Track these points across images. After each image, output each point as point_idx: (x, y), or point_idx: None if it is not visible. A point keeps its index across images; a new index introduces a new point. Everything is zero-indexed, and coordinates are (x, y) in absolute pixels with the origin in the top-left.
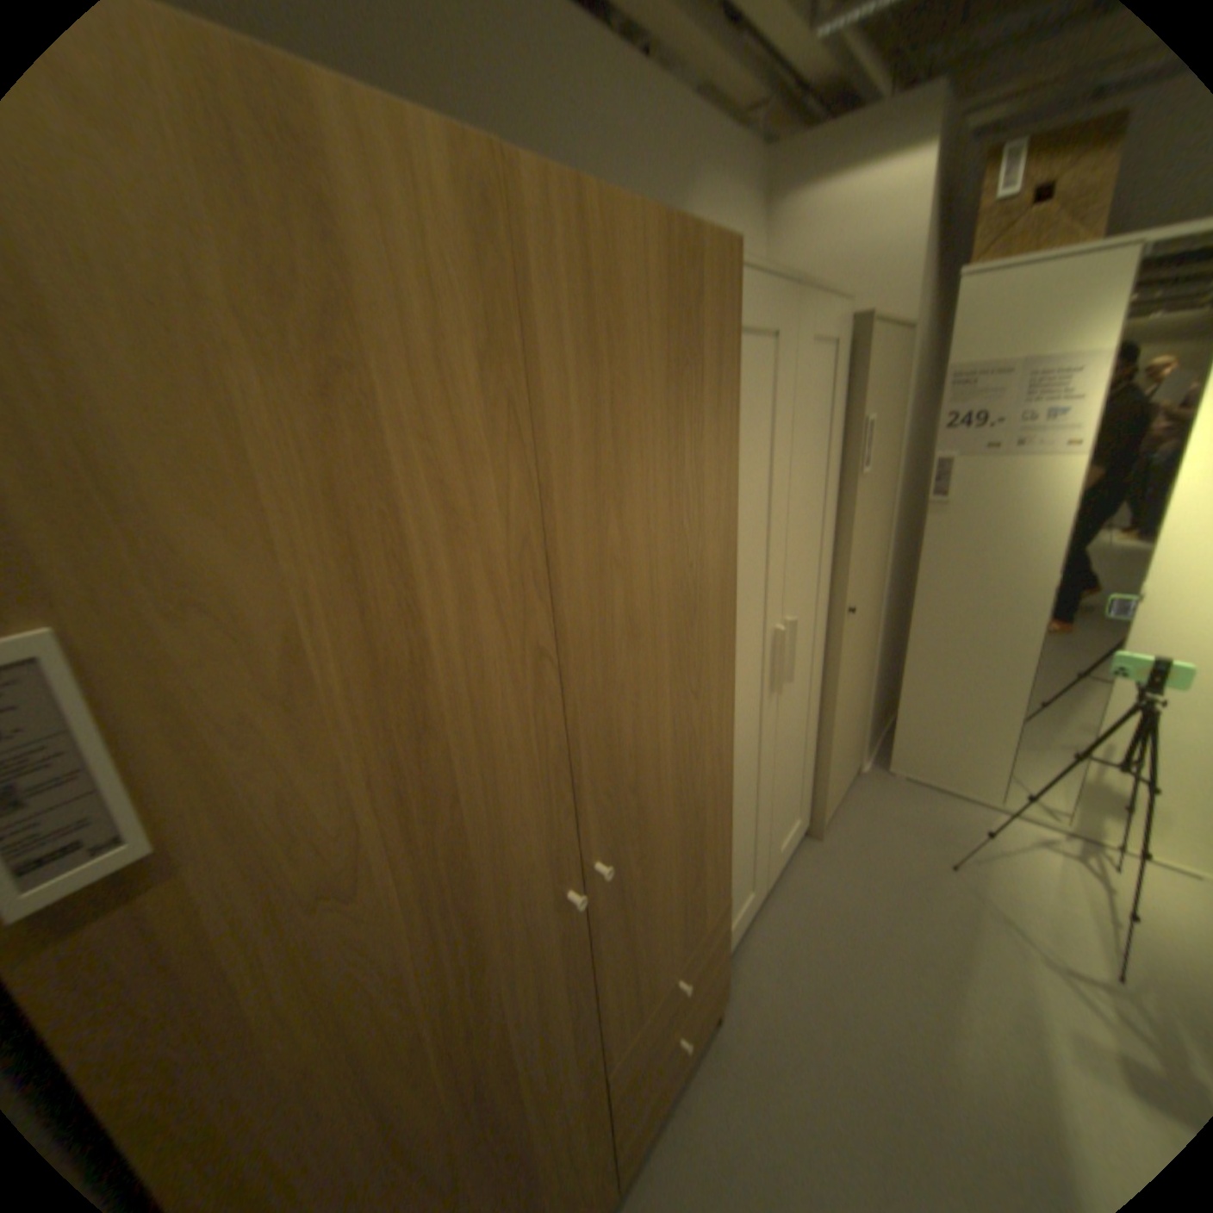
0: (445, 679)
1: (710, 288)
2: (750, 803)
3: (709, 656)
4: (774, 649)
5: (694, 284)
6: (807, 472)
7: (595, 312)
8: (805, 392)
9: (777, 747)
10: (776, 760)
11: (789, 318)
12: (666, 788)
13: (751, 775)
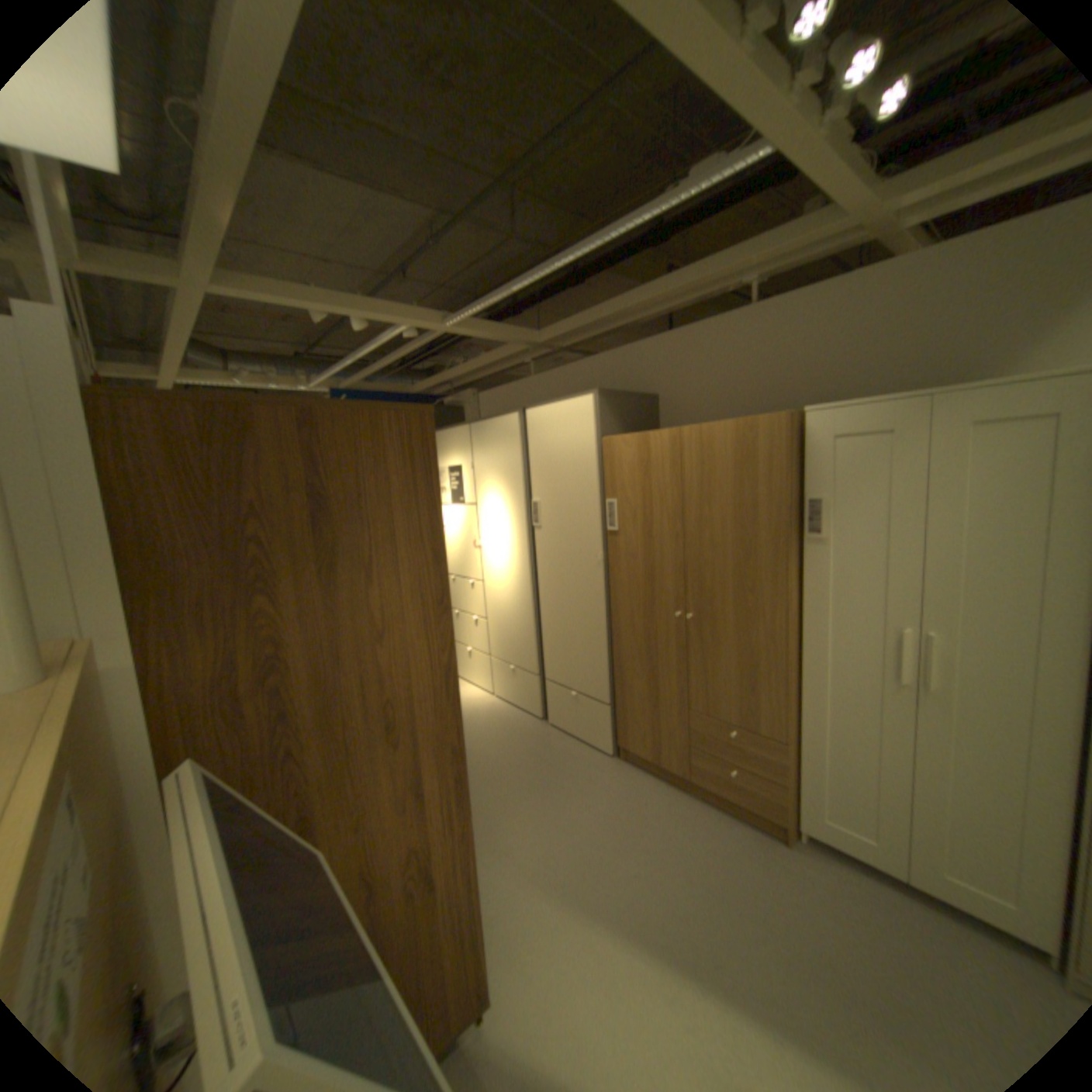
0: (657, 531)
1: (764, 437)
2: (870, 752)
3: (765, 582)
4: (907, 648)
5: (753, 438)
6: (979, 525)
7: (705, 455)
8: (954, 464)
9: (923, 744)
10: (922, 757)
11: (911, 421)
12: (731, 622)
13: (871, 728)
